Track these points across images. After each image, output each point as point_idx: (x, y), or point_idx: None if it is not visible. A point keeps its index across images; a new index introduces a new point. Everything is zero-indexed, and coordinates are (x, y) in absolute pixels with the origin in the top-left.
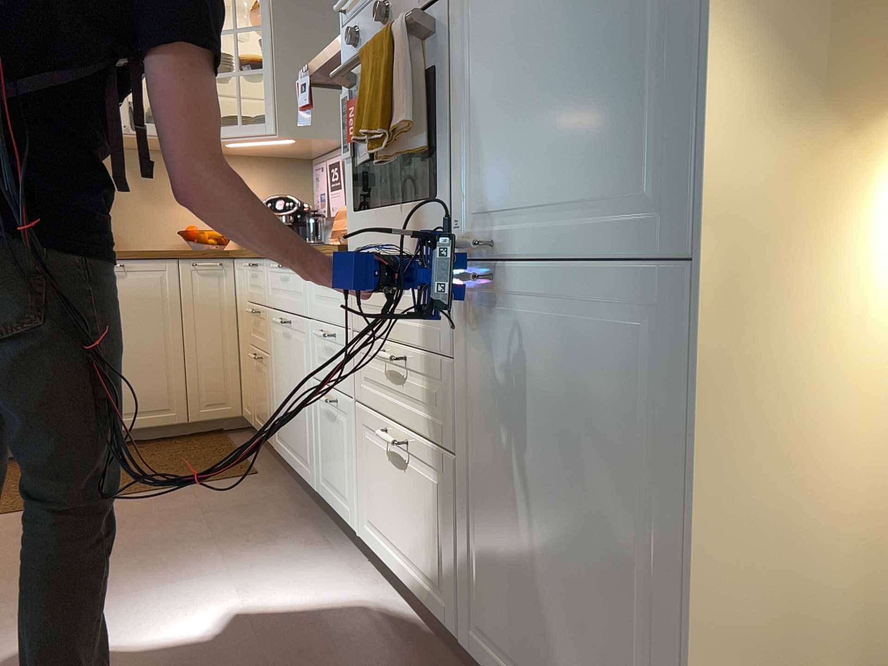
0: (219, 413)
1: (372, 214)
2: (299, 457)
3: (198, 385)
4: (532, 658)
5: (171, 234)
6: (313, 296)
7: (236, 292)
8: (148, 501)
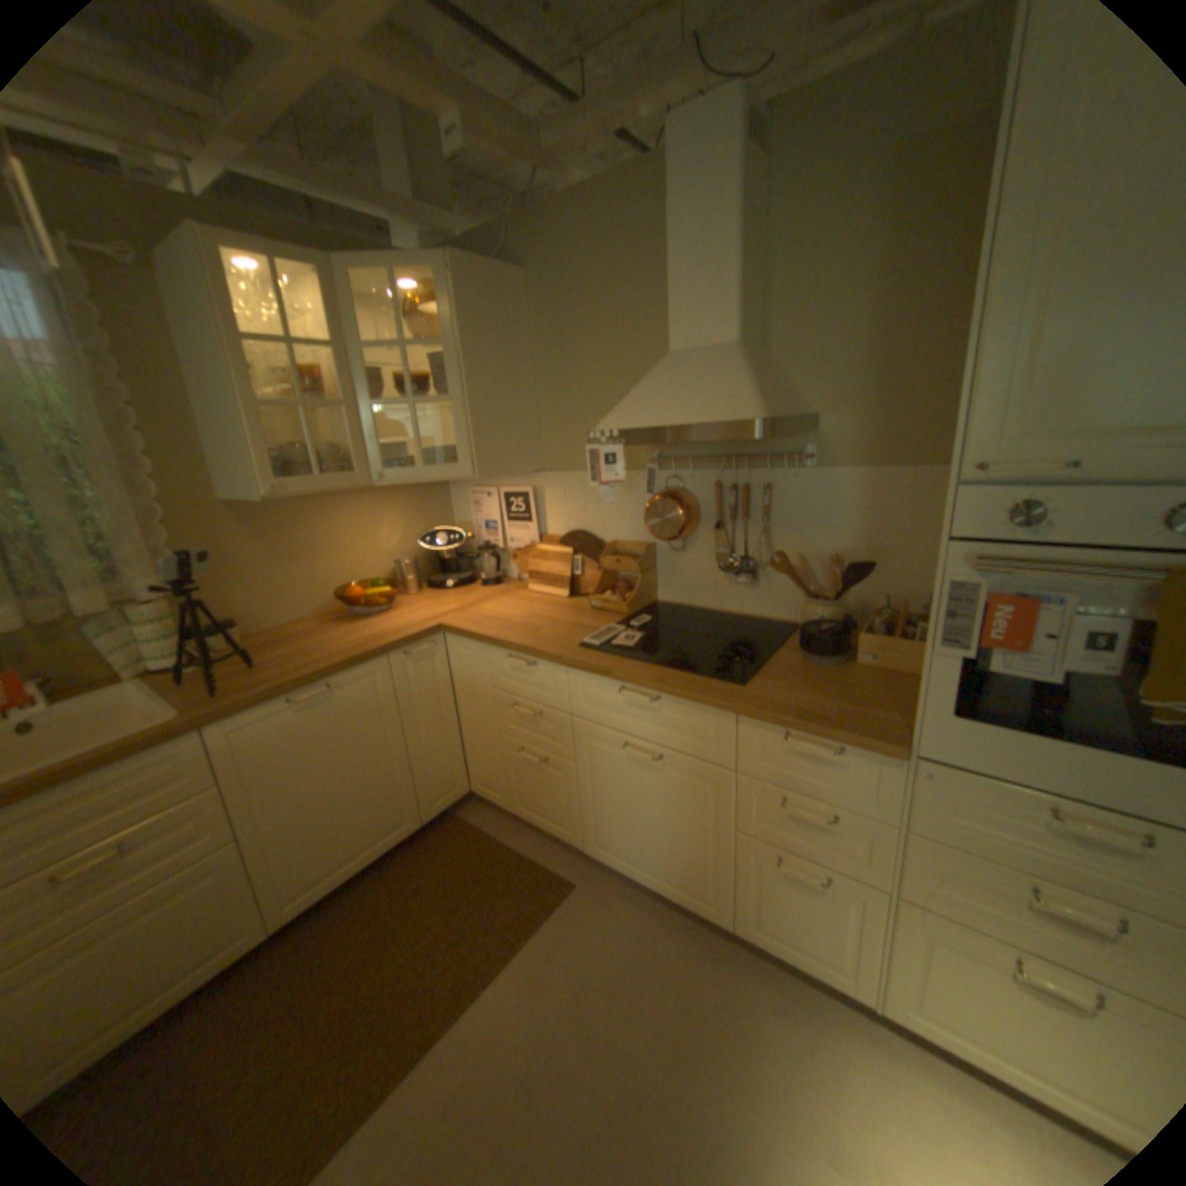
0: (449, 801)
1: (1032, 740)
2: (674, 885)
3: (426, 784)
4: None
5: (311, 596)
6: (754, 754)
7: (453, 670)
8: (511, 1000)
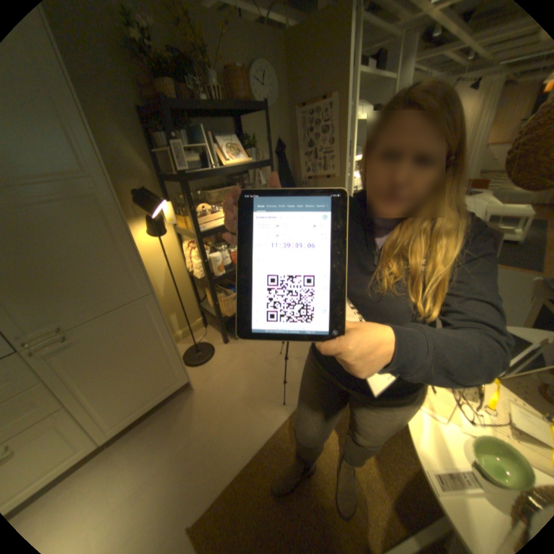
0: None
1: None
2: None
3: None
4: (132, 406)
5: None
6: None
7: None
8: None
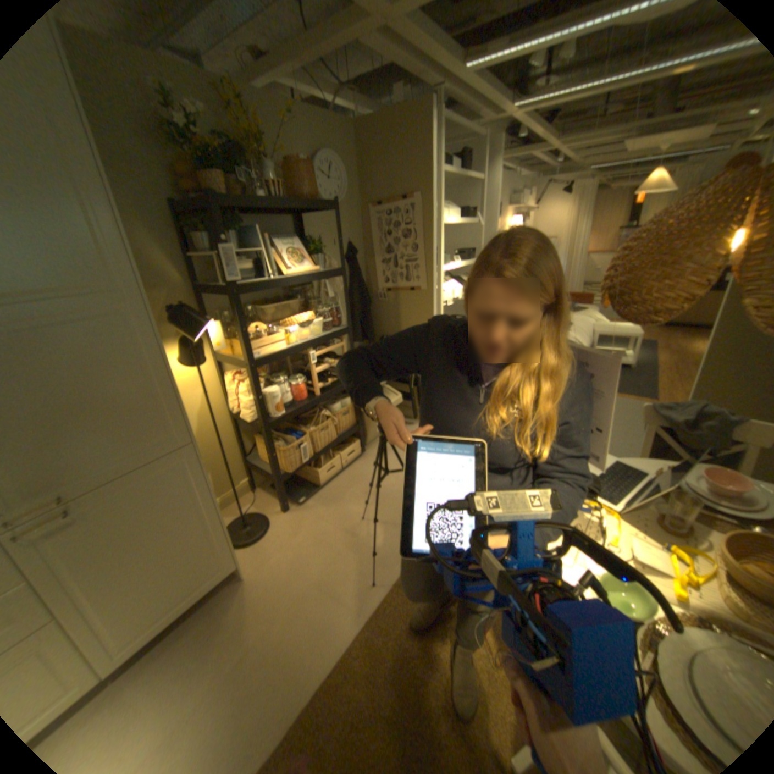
0: None
1: None
2: None
3: None
4: (155, 611)
5: None
6: None
7: None
8: None
